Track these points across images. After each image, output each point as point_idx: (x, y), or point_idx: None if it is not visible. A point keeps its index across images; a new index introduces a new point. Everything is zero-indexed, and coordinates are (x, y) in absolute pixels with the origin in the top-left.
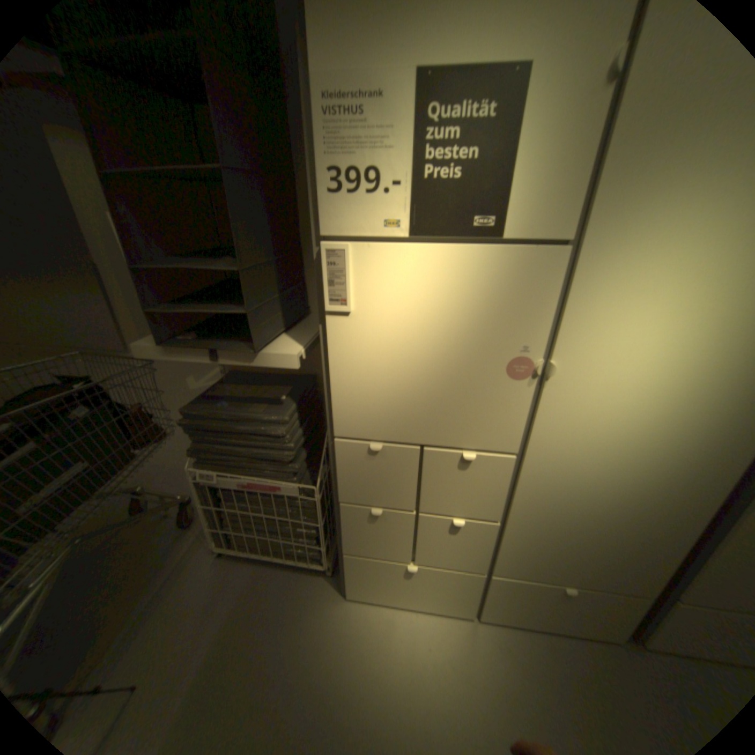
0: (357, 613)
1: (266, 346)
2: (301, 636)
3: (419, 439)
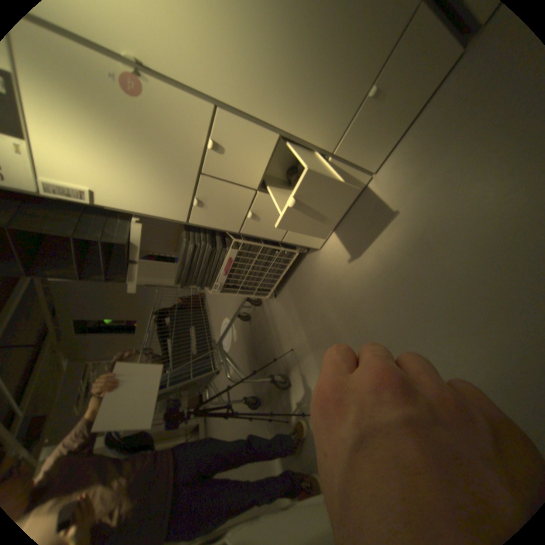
0: (329, 246)
1: (130, 236)
2: (319, 280)
3: (195, 173)
